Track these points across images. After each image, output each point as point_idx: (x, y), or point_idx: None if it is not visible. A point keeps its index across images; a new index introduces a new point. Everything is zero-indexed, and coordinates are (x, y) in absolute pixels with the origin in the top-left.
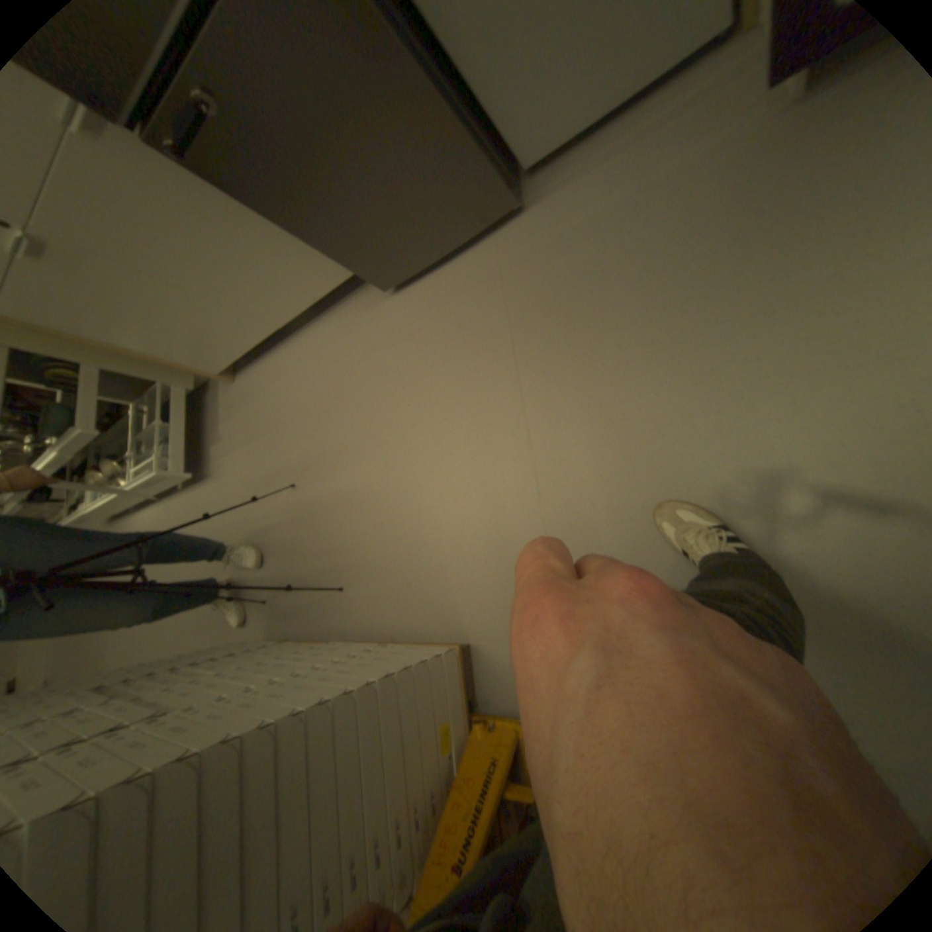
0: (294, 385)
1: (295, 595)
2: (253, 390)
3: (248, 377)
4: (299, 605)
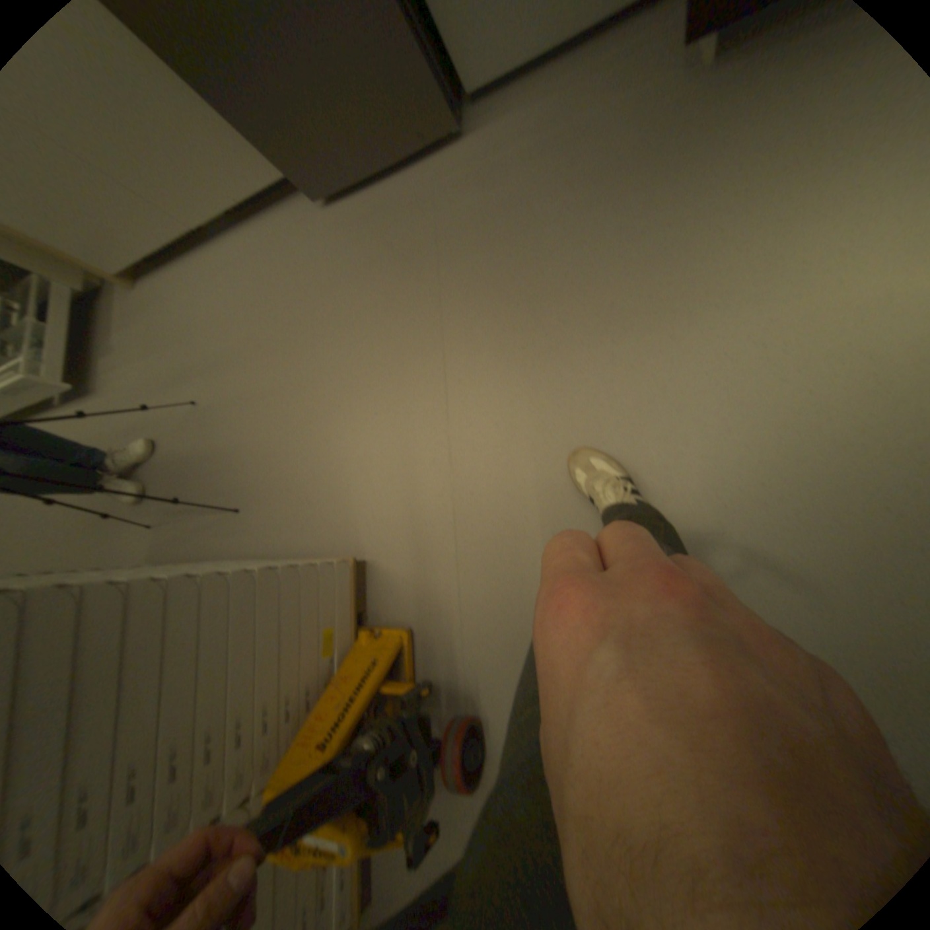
0: (205, 298)
1: (186, 521)
2: (156, 301)
3: (152, 287)
4: (189, 532)
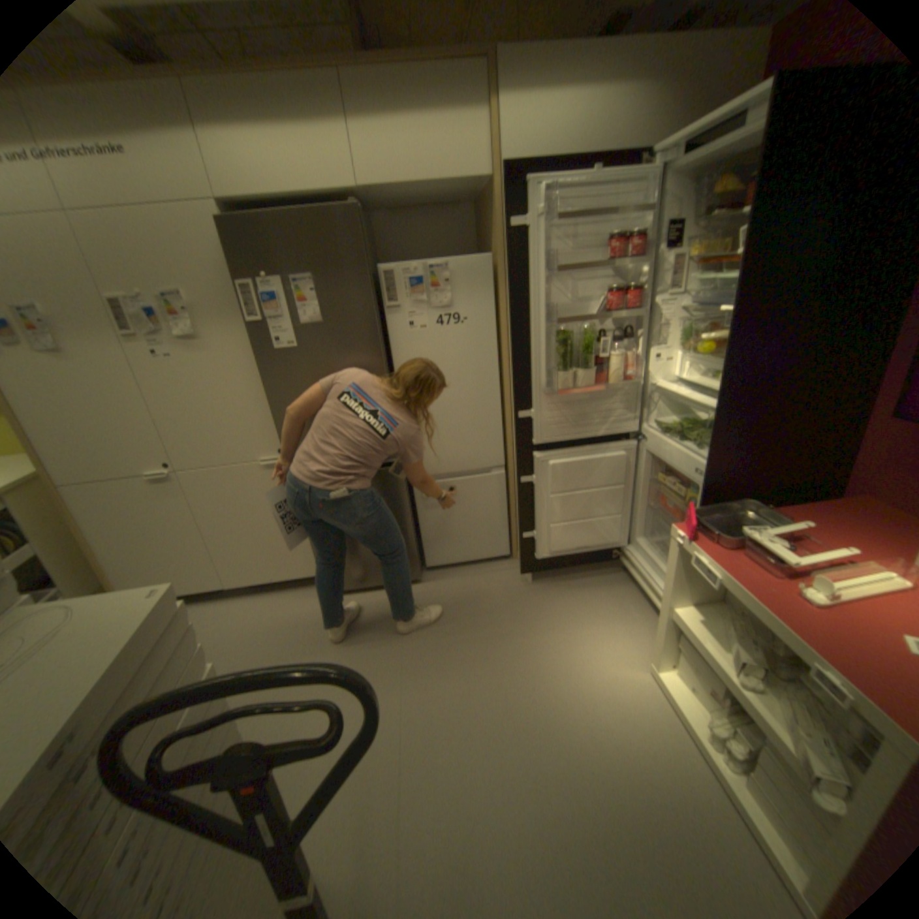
0: (200, 632)
1: None
2: None
3: None
4: None
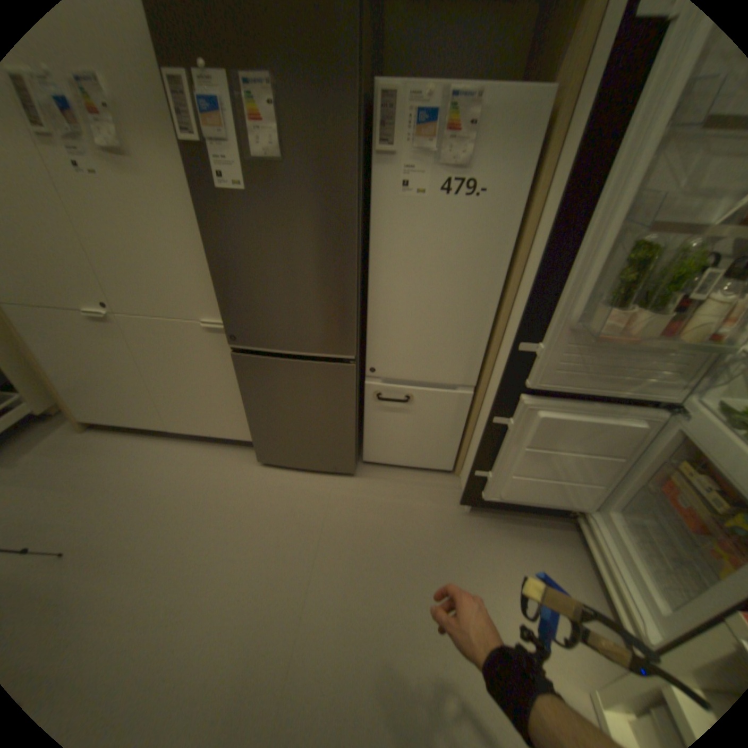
0: (136, 470)
1: None
2: (90, 449)
3: (96, 437)
4: None
